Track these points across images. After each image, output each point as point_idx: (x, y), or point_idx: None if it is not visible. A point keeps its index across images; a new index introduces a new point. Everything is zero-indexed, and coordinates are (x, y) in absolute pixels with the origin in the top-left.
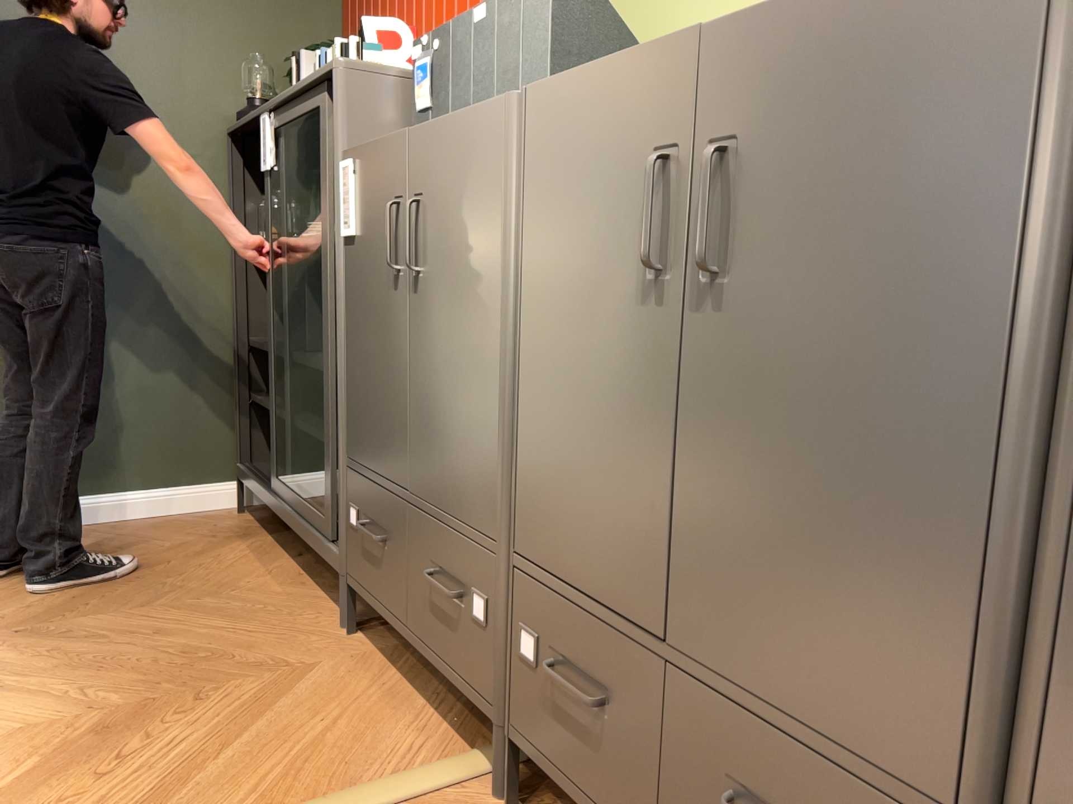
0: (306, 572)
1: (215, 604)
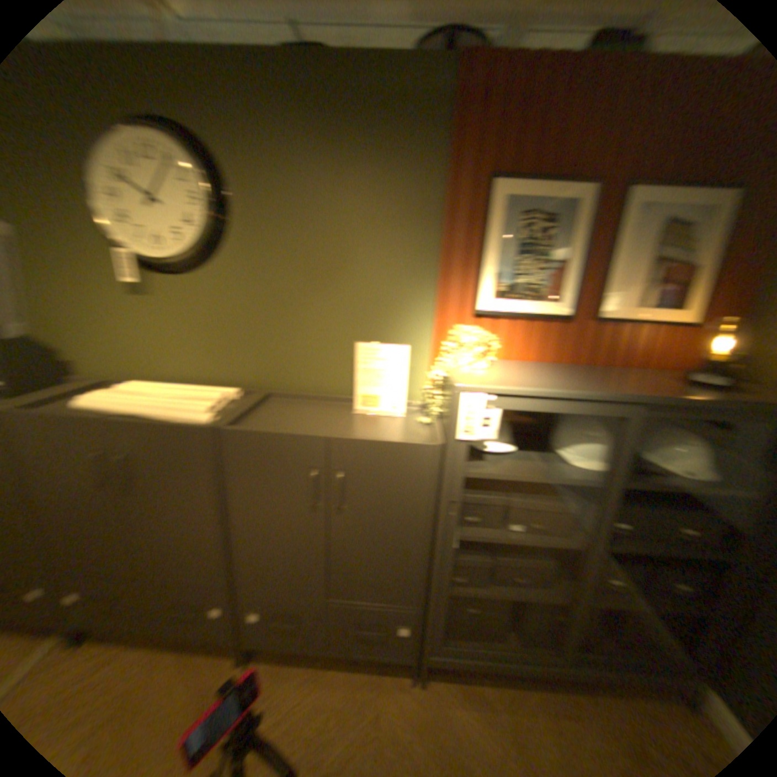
0: None
1: None
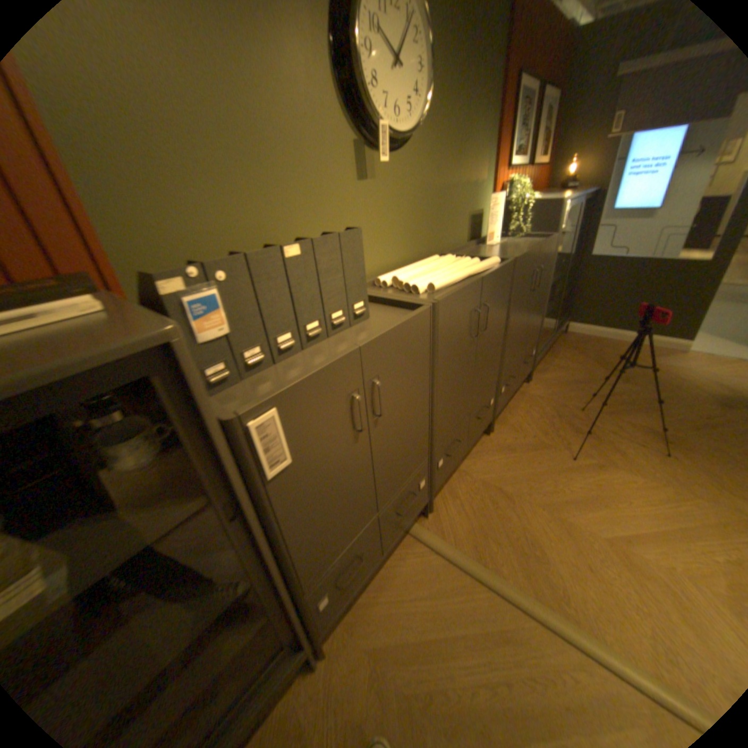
0: None
1: None
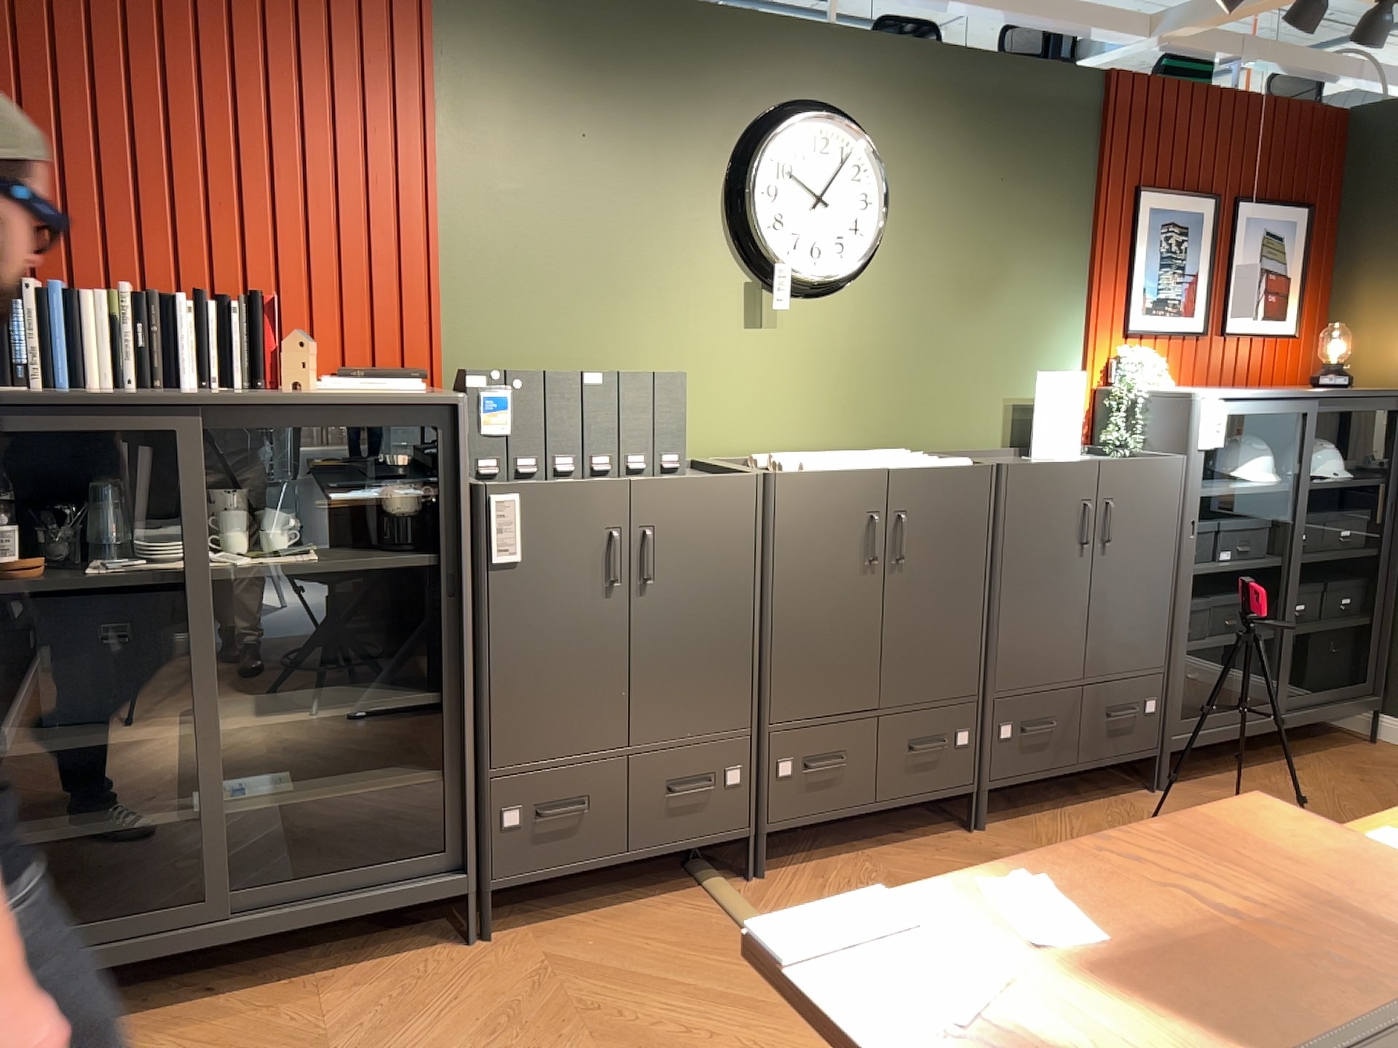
0: (280, 978)
1: (354, 1034)
